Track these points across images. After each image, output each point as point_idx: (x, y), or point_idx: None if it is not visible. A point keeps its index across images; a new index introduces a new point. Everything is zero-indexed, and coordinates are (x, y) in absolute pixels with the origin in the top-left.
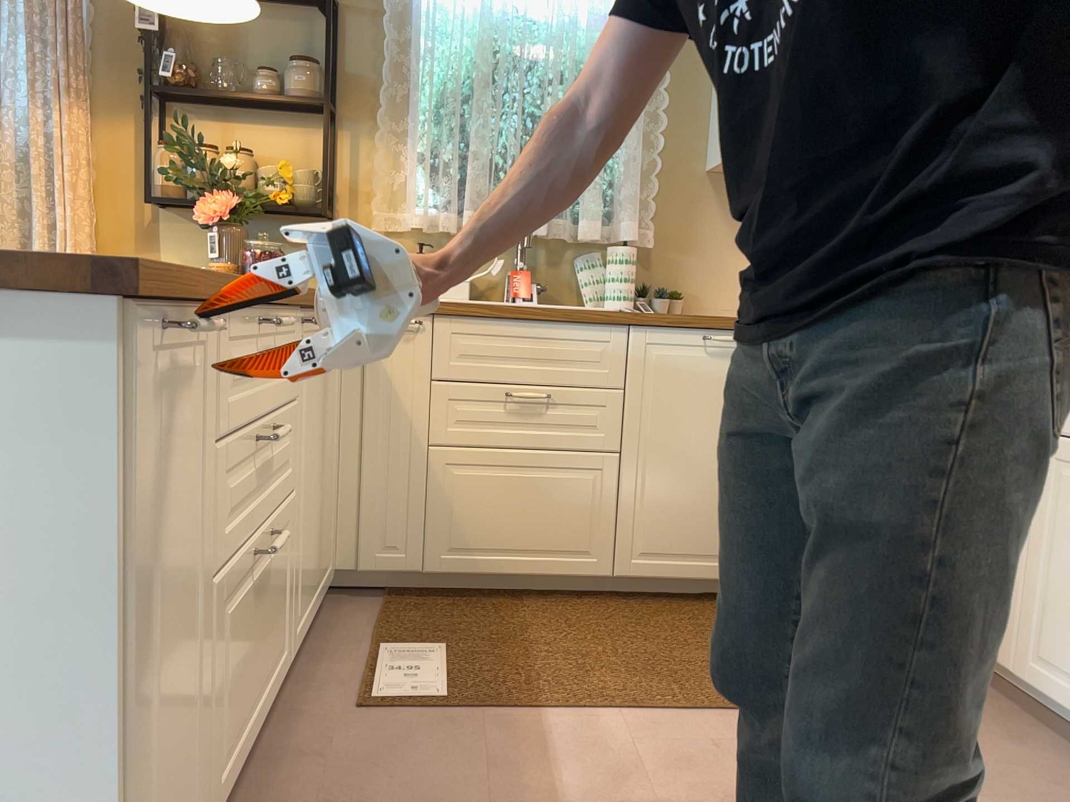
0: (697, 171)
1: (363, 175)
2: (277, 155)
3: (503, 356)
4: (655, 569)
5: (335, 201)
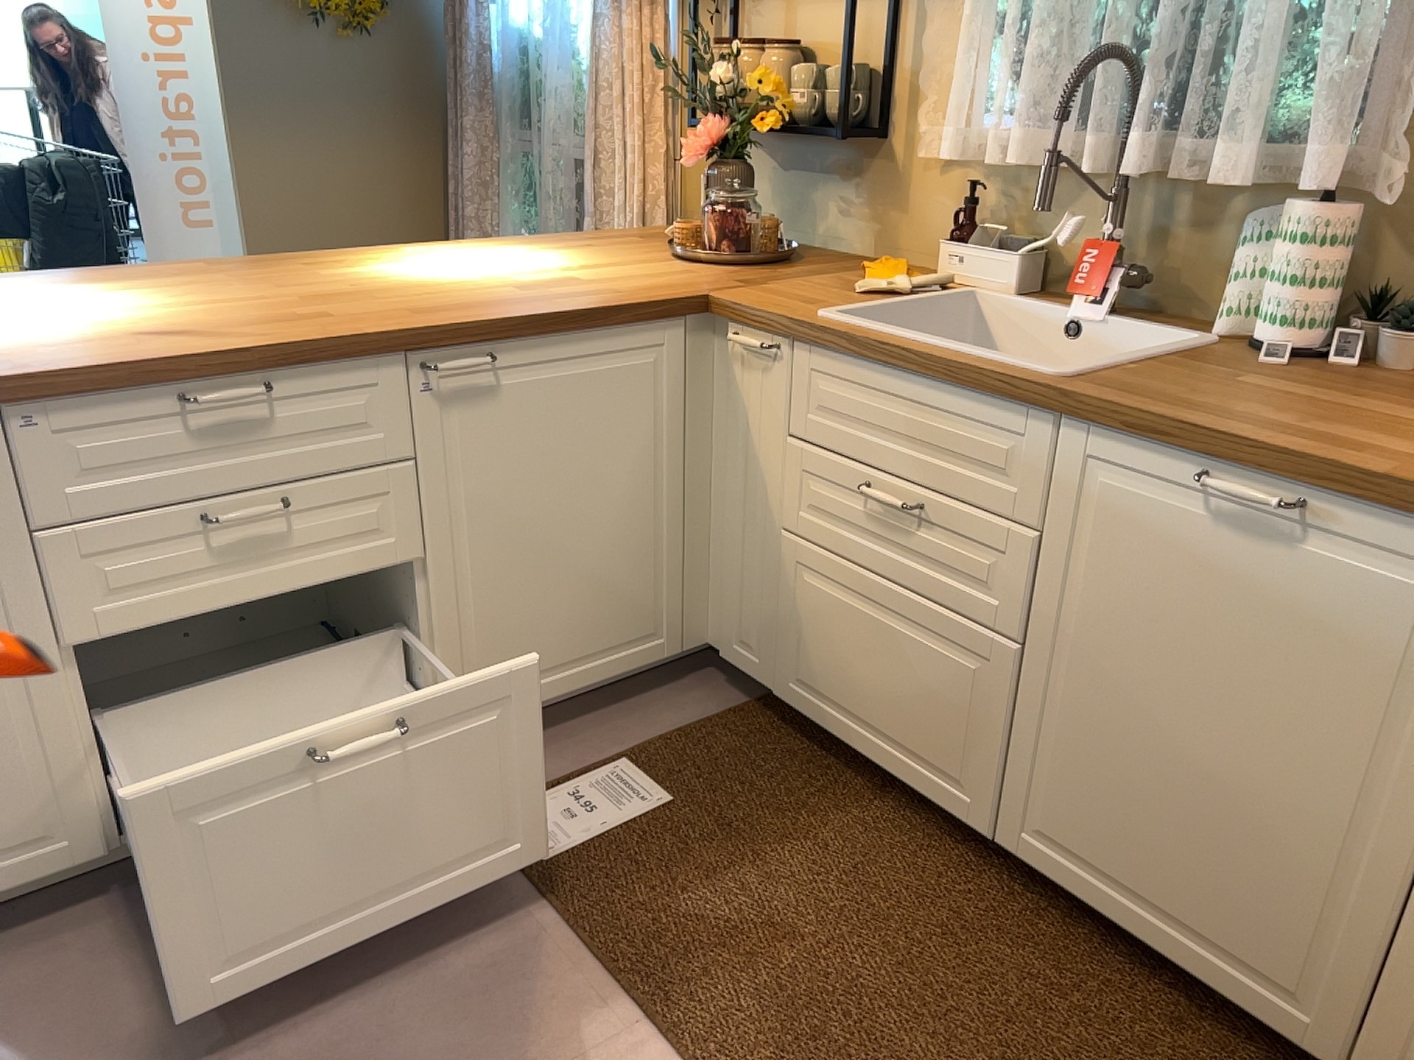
0: None
1: (923, 66)
2: (831, 43)
3: (870, 423)
4: (1056, 869)
5: (886, 112)
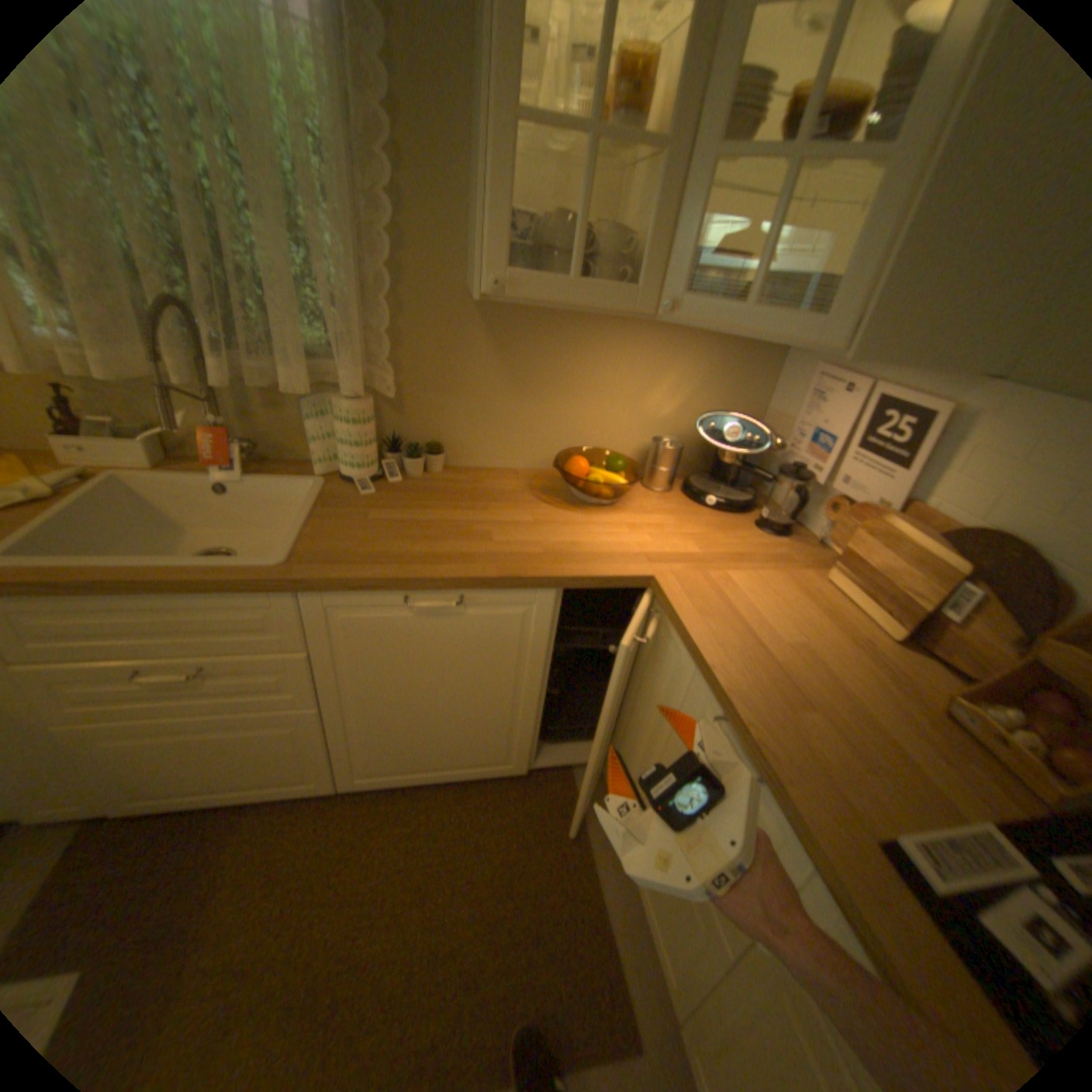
0: (453, 285)
1: None
2: None
3: (111, 634)
4: (380, 785)
5: None
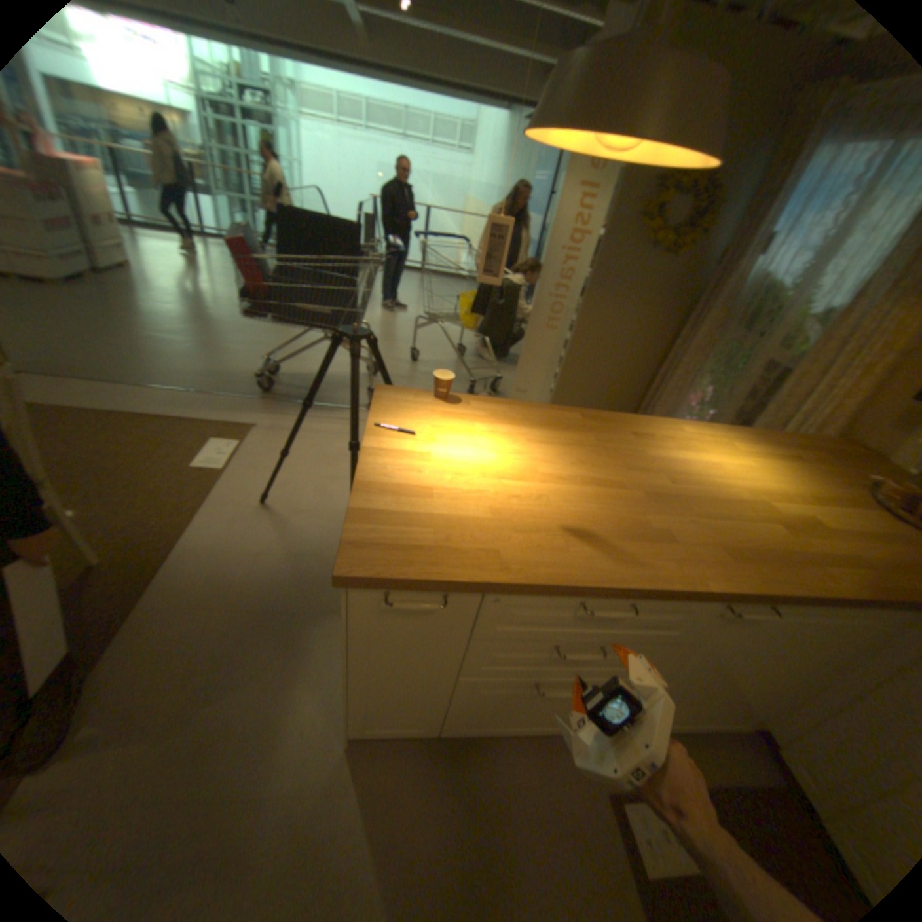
0: None
1: None
2: None
3: None
4: None
5: None
